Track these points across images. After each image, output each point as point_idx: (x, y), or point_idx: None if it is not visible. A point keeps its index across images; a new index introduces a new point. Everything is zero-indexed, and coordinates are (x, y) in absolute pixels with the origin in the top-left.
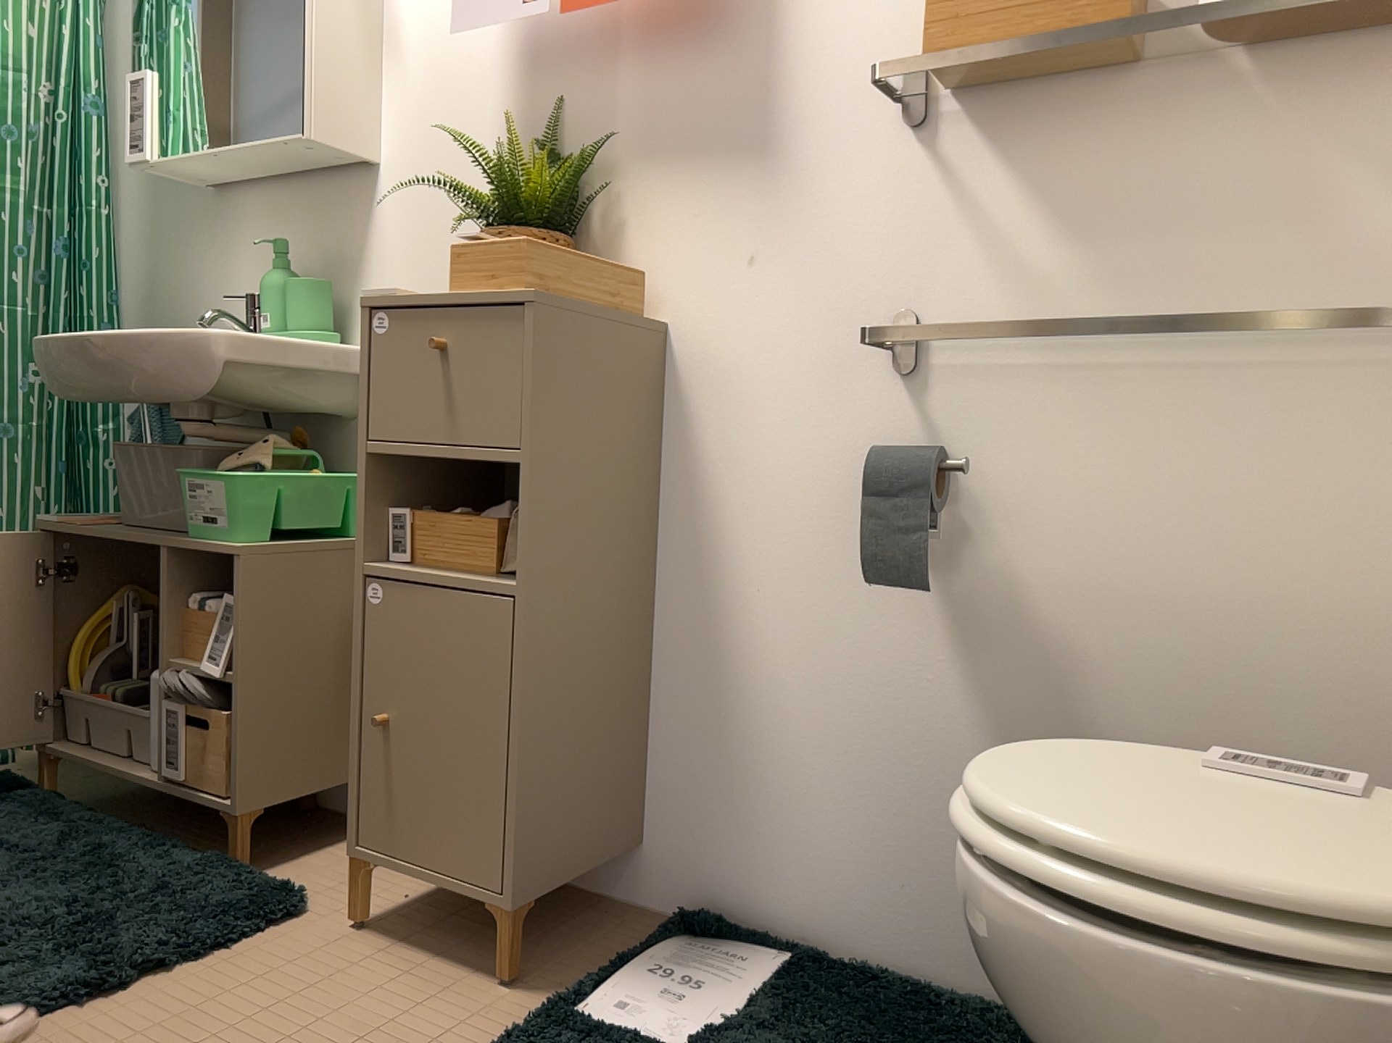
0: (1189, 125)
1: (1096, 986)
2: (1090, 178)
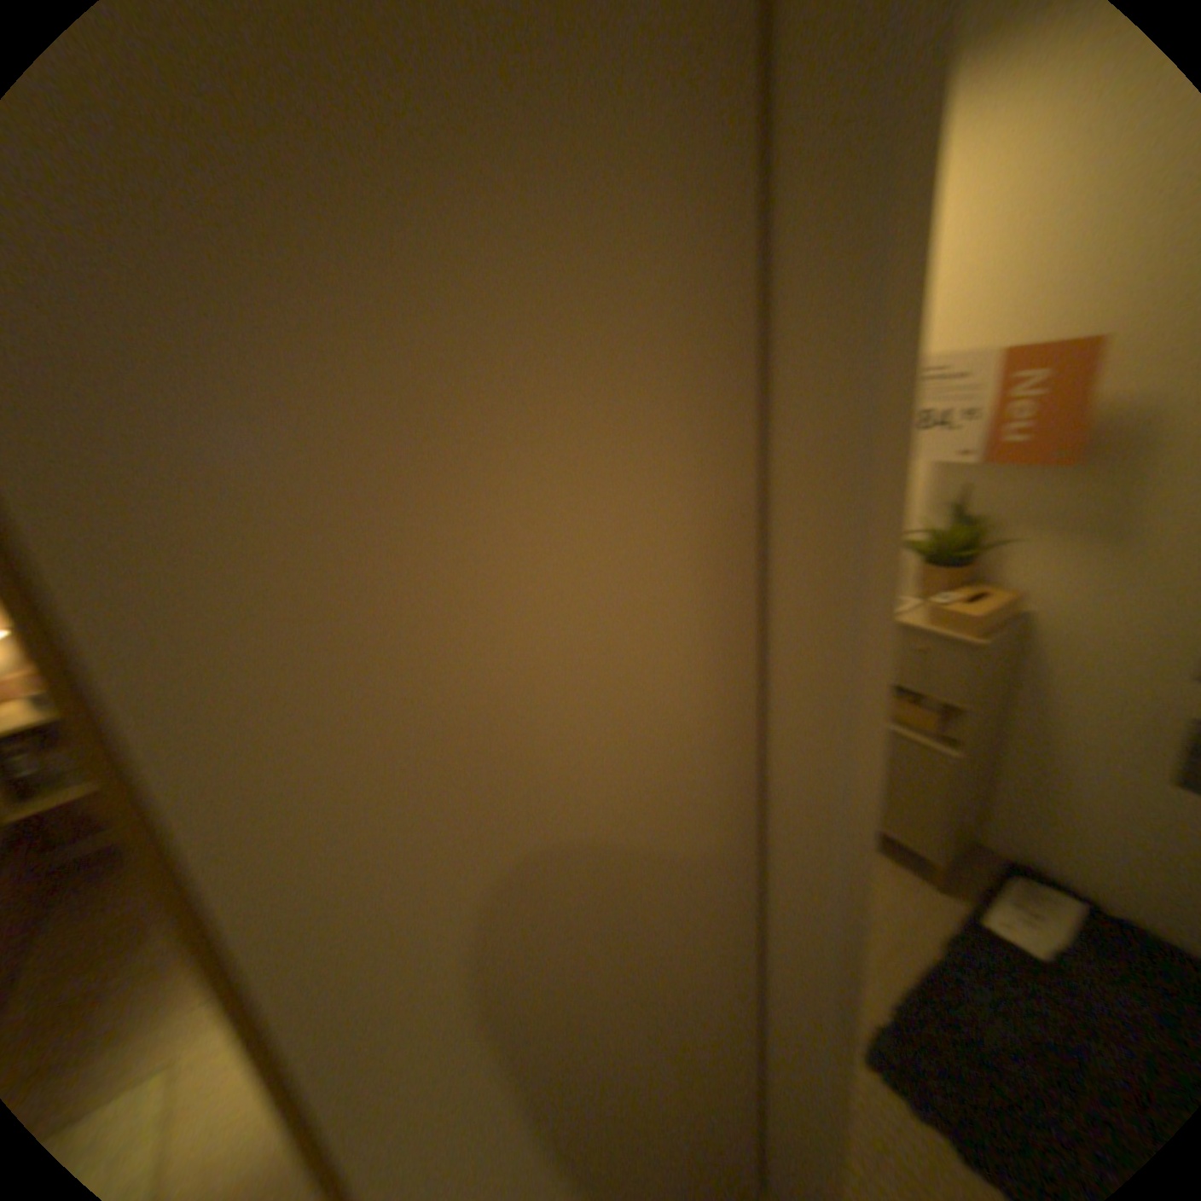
0: None
1: None
2: None
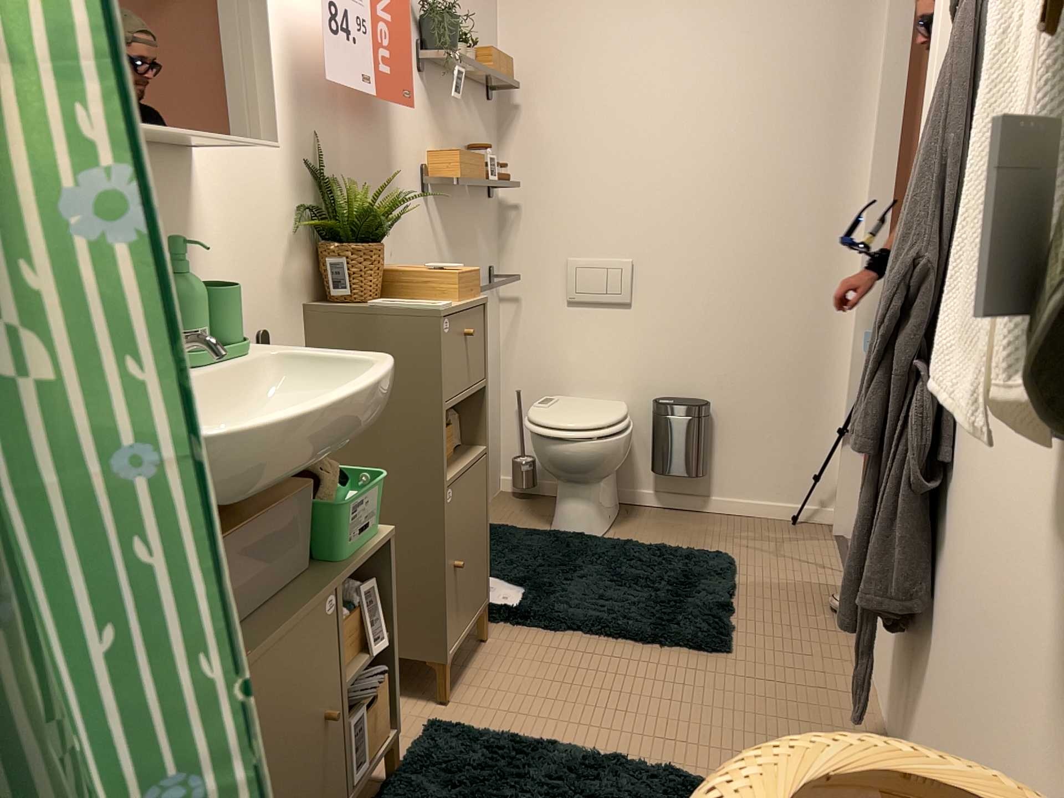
0: (464, 211)
1: (627, 445)
2: (453, 226)
